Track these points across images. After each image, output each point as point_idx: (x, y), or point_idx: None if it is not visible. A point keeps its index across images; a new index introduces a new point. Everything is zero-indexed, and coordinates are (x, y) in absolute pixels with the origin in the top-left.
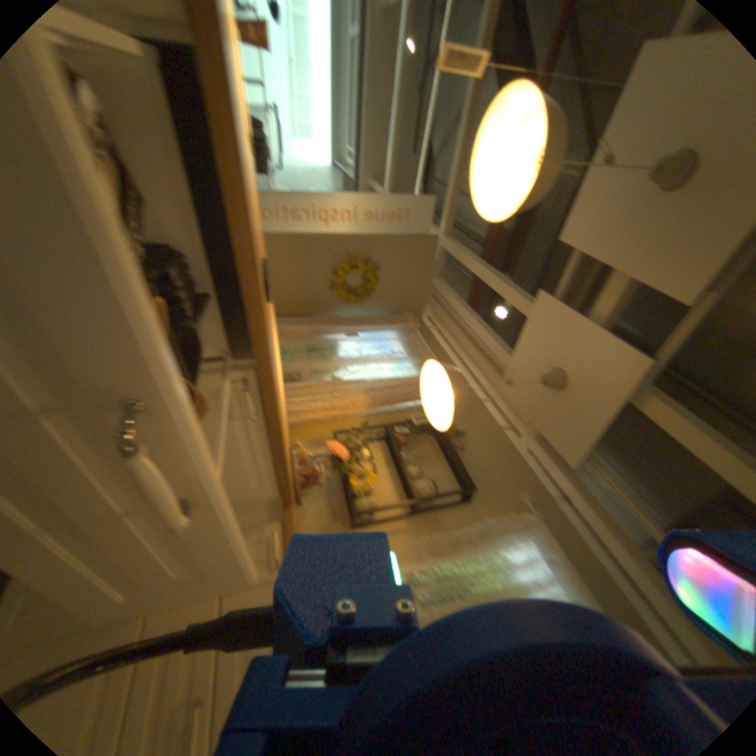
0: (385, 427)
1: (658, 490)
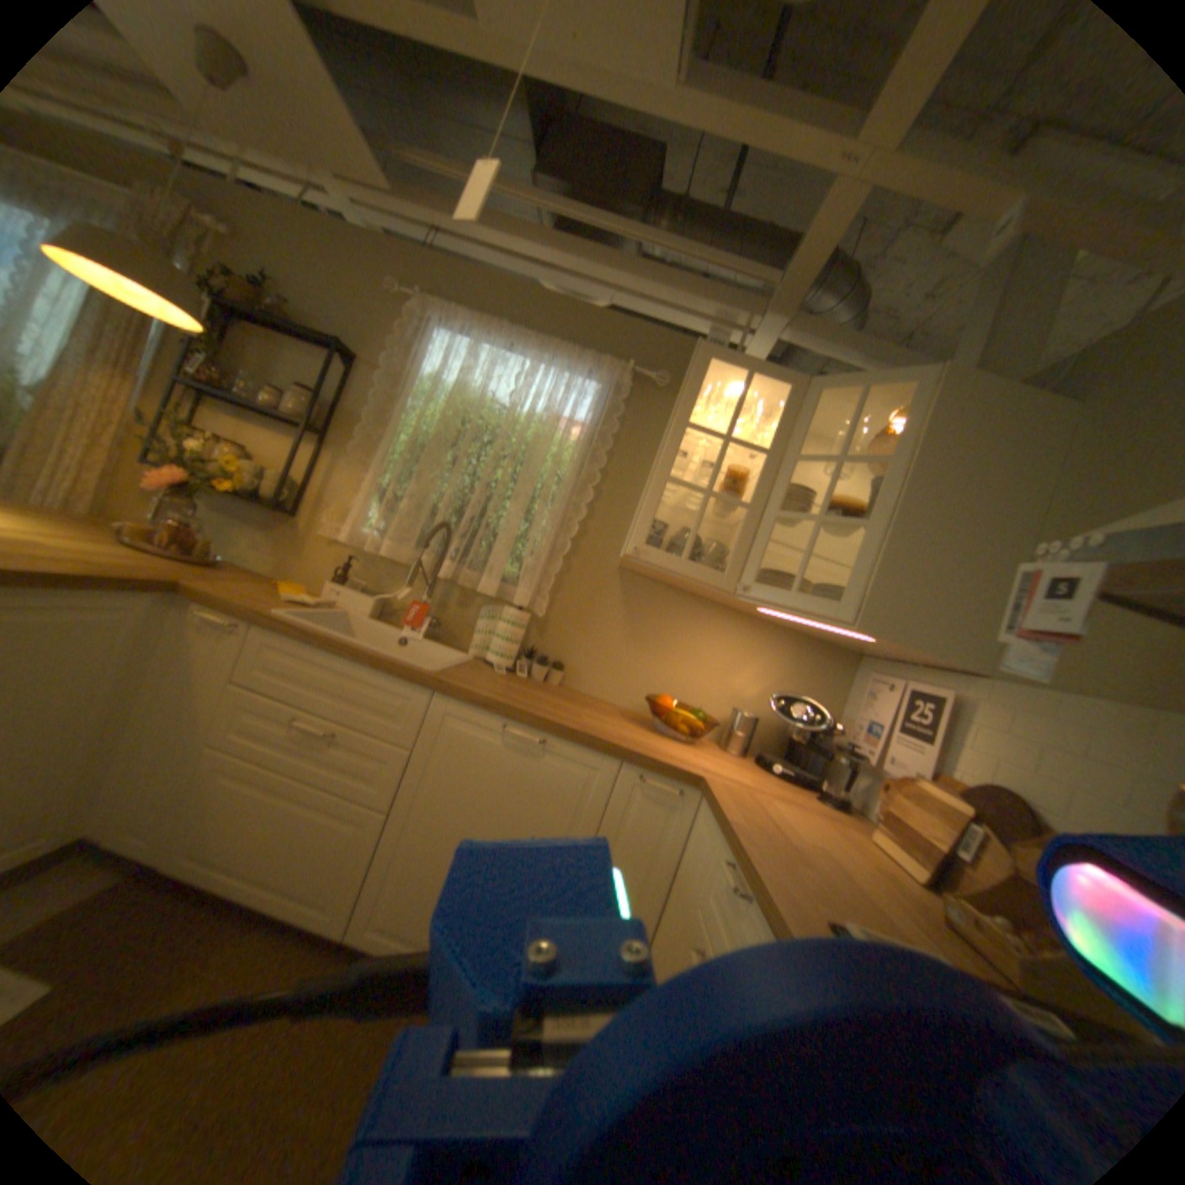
0: (178, 376)
1: (485, 103)
